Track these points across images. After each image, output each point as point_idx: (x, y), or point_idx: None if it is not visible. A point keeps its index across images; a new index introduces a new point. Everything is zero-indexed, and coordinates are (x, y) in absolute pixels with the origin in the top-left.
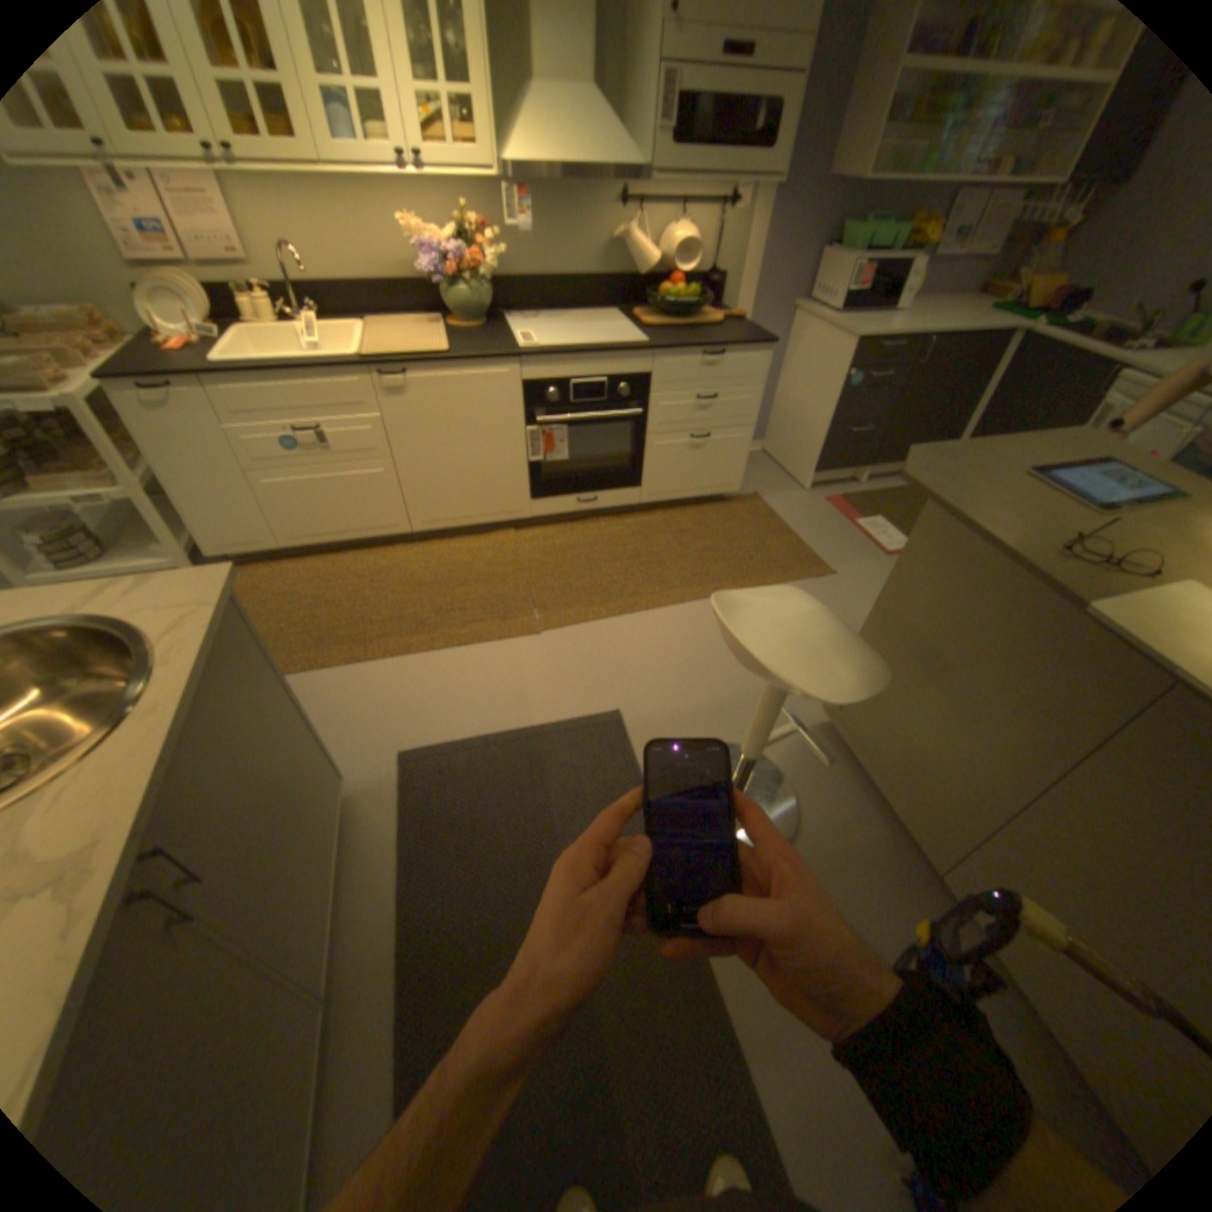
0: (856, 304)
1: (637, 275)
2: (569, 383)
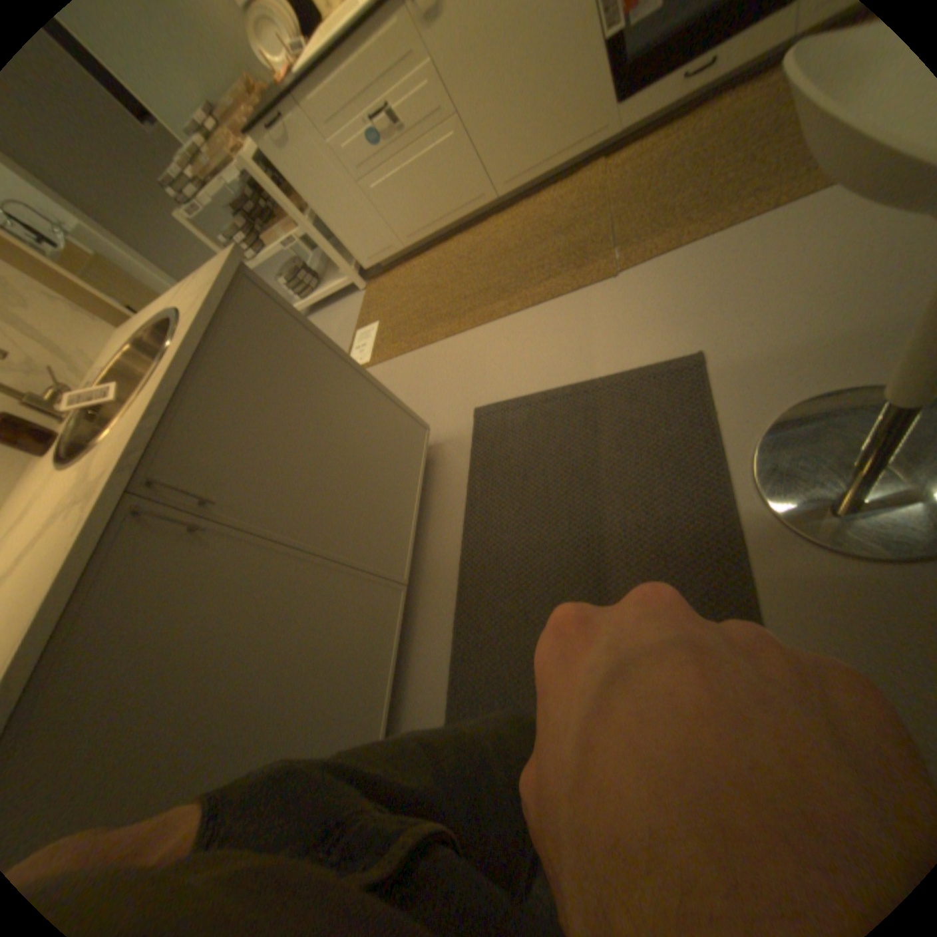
0: None
1: None
2: None
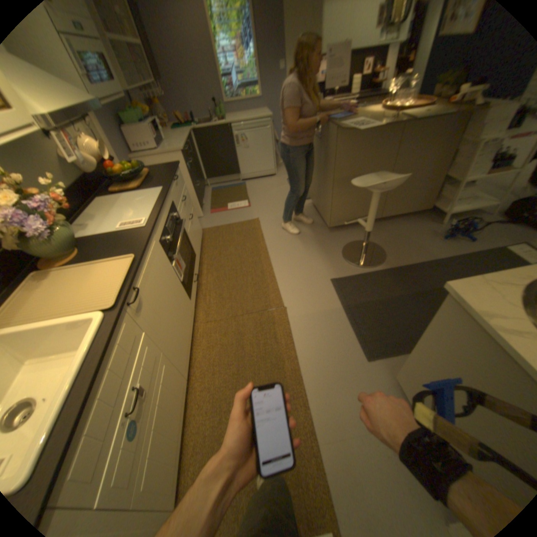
0: (157, 144)
1: (83, 176)
2: (165, 228)
